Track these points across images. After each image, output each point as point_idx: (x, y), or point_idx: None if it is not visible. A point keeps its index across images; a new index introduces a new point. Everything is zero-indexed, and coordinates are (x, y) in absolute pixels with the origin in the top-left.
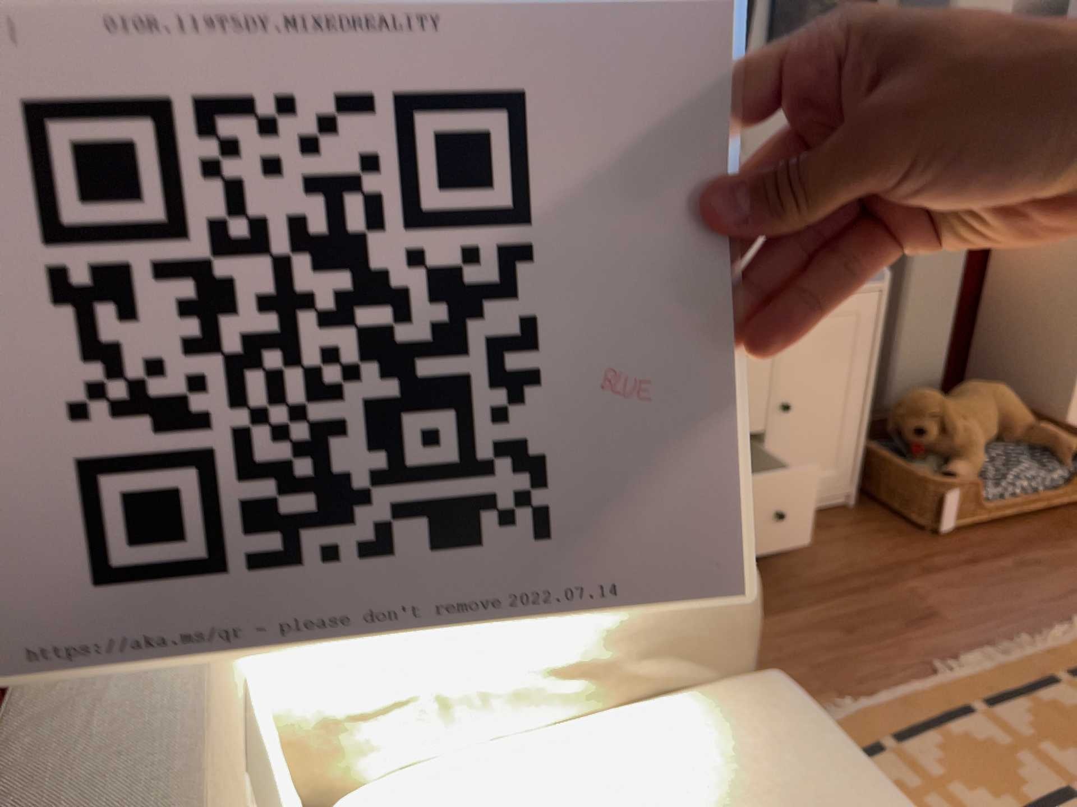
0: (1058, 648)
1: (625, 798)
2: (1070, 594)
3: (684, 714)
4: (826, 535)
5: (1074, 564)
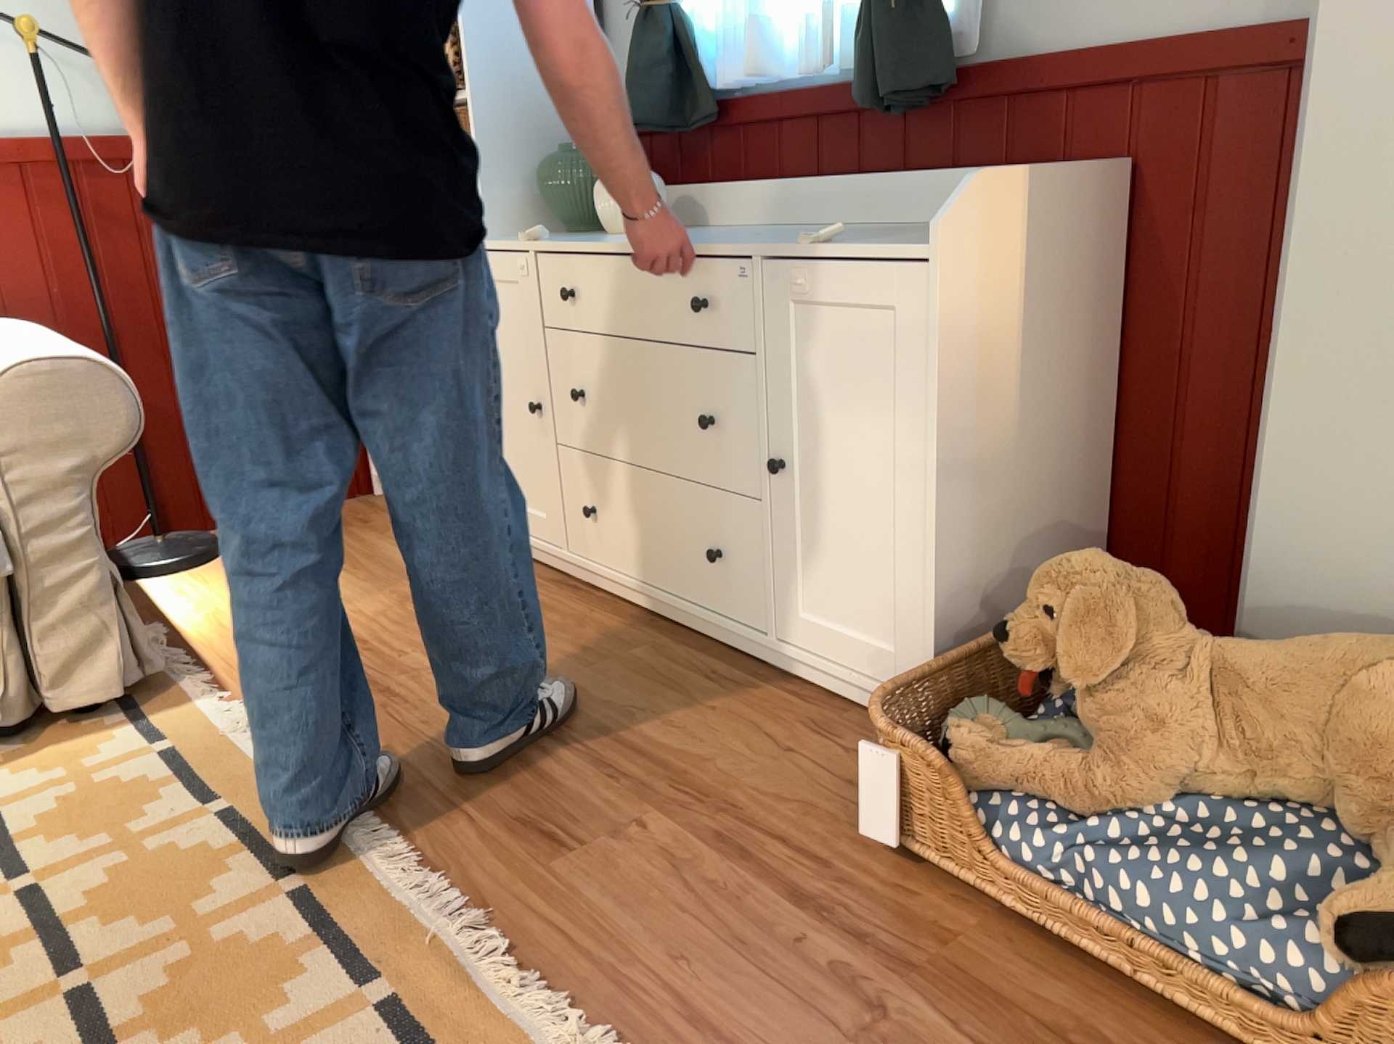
0: (483, 992)
1: None
2: None
3: None
4: (788, 731)
5: None
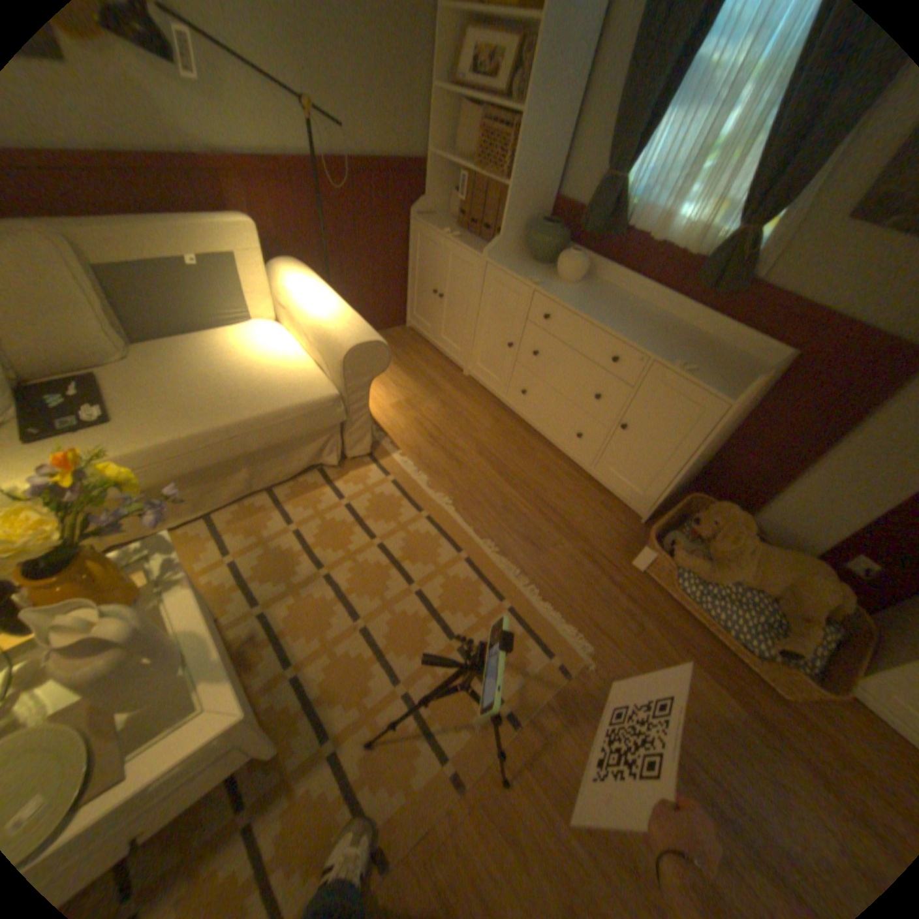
0: (536, 609)
1: (271, 361)
2: (607, 637)
3: (310, 373)
4: (596, 508)
5: (654, 652)
